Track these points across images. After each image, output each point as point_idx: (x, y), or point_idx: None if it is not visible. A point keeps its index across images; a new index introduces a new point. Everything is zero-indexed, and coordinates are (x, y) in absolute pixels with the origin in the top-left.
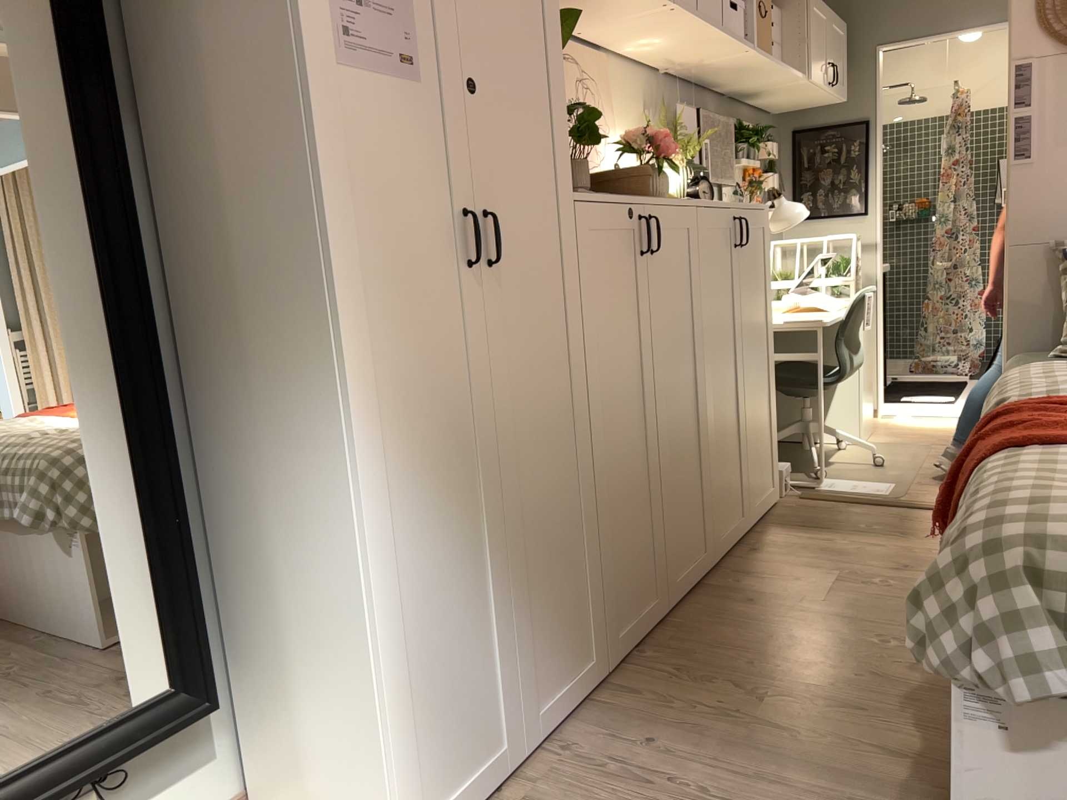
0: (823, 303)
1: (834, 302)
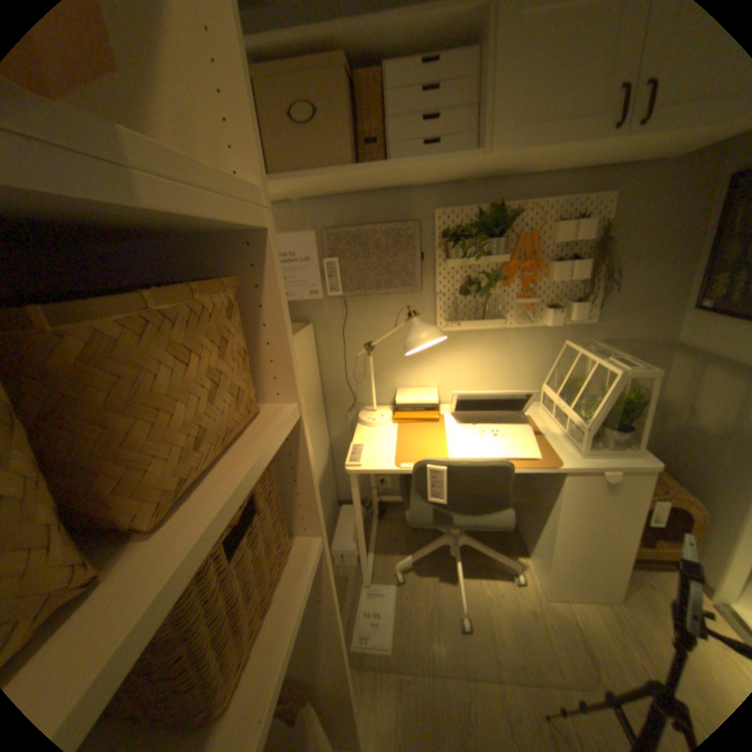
0: (466, 441)
1: (502, 444)
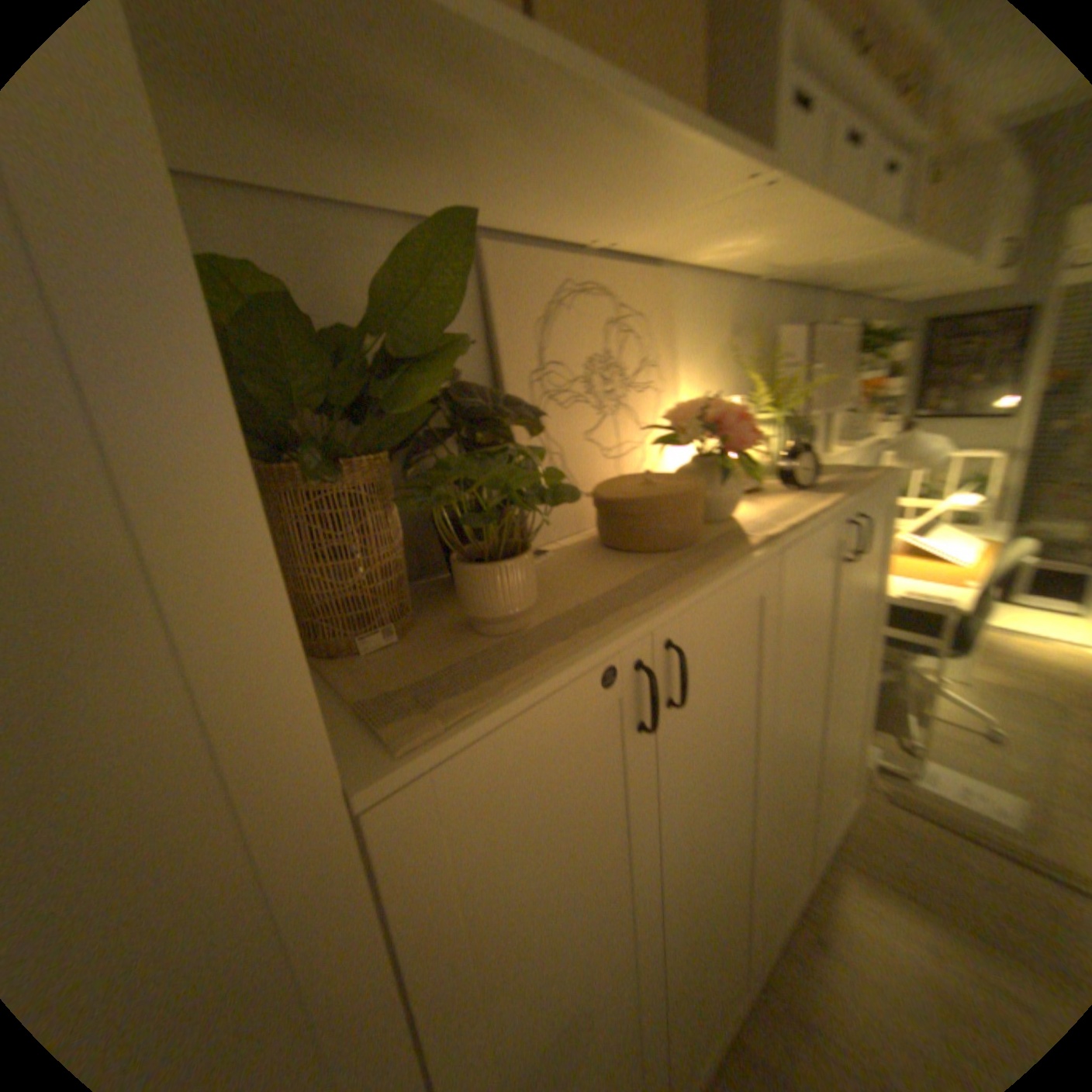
0: (951, 551)
1: (964, 543)
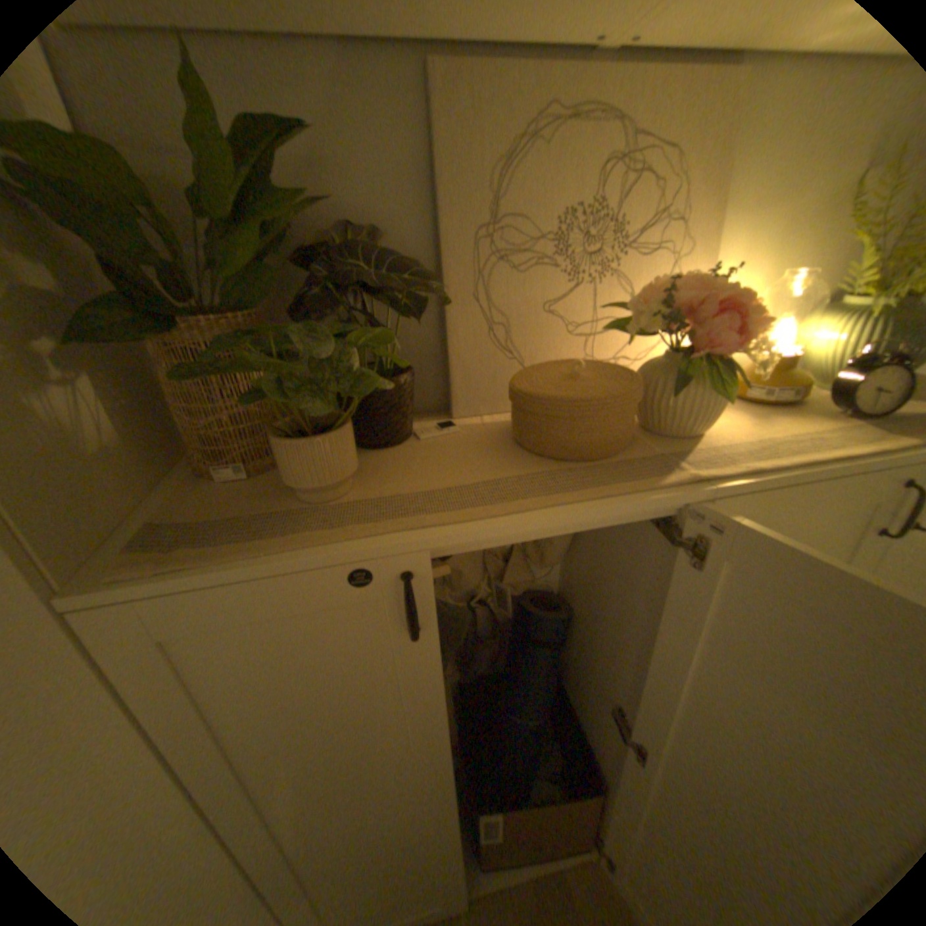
0: None
1: None
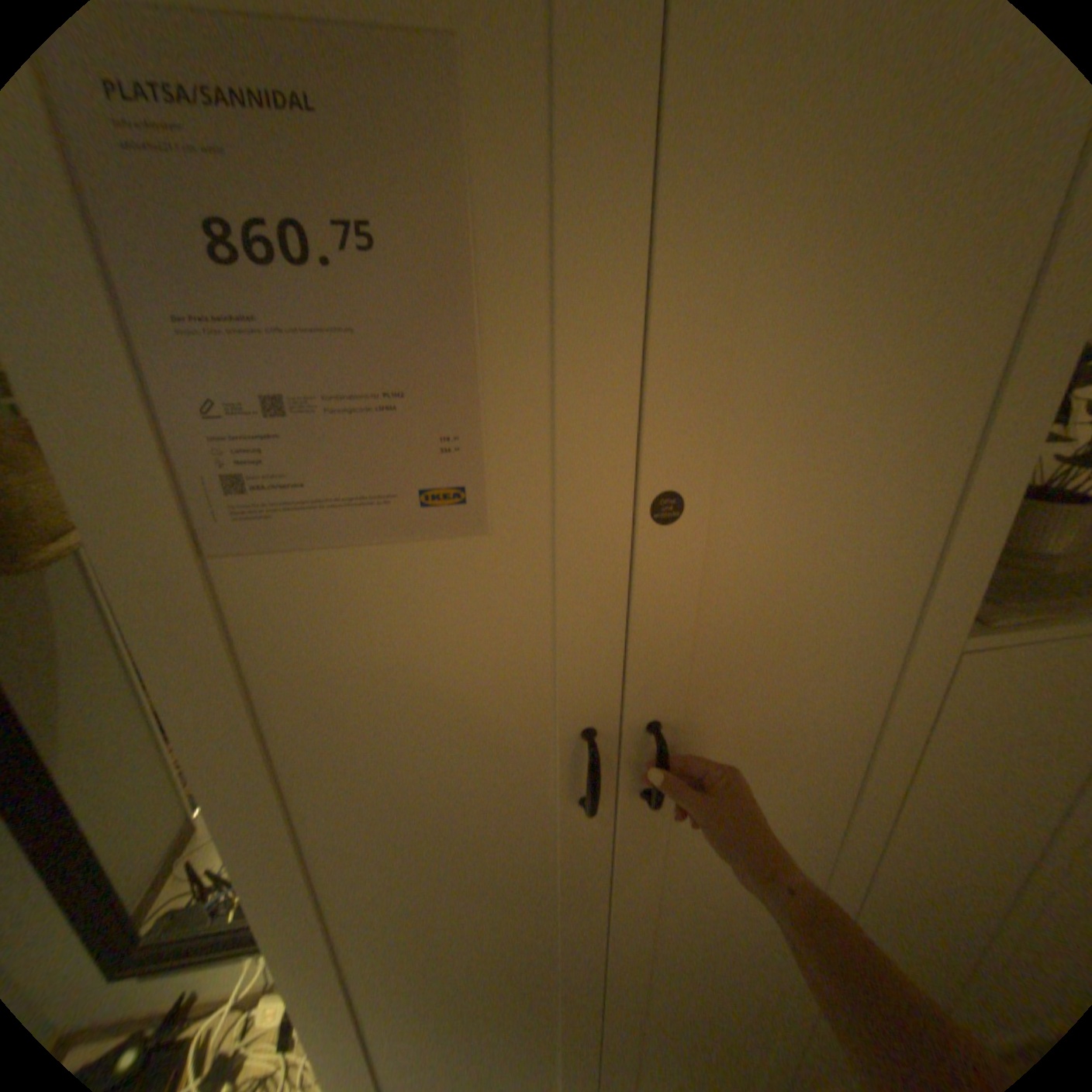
0: None
1: None
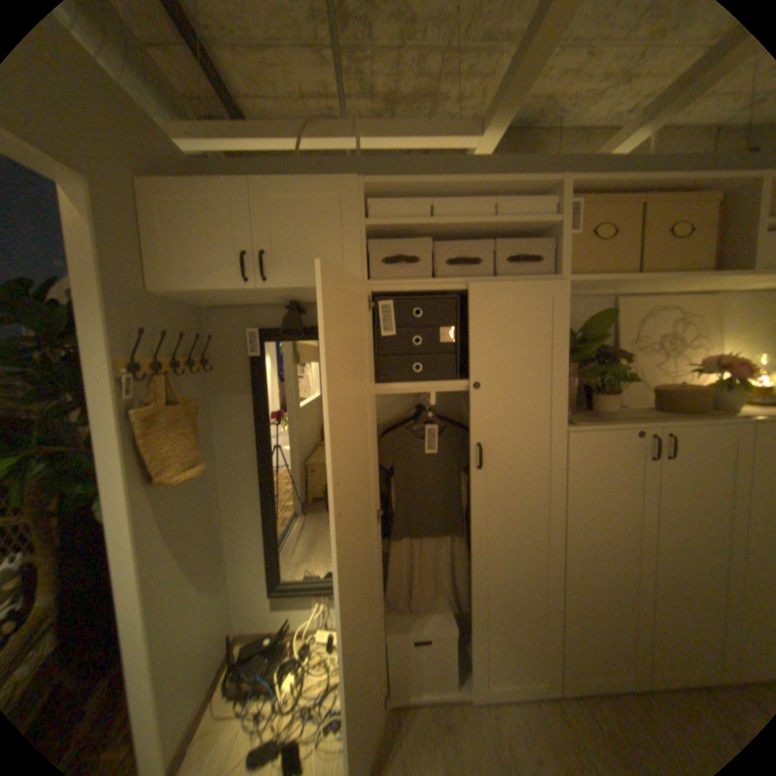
0: None
1: None
